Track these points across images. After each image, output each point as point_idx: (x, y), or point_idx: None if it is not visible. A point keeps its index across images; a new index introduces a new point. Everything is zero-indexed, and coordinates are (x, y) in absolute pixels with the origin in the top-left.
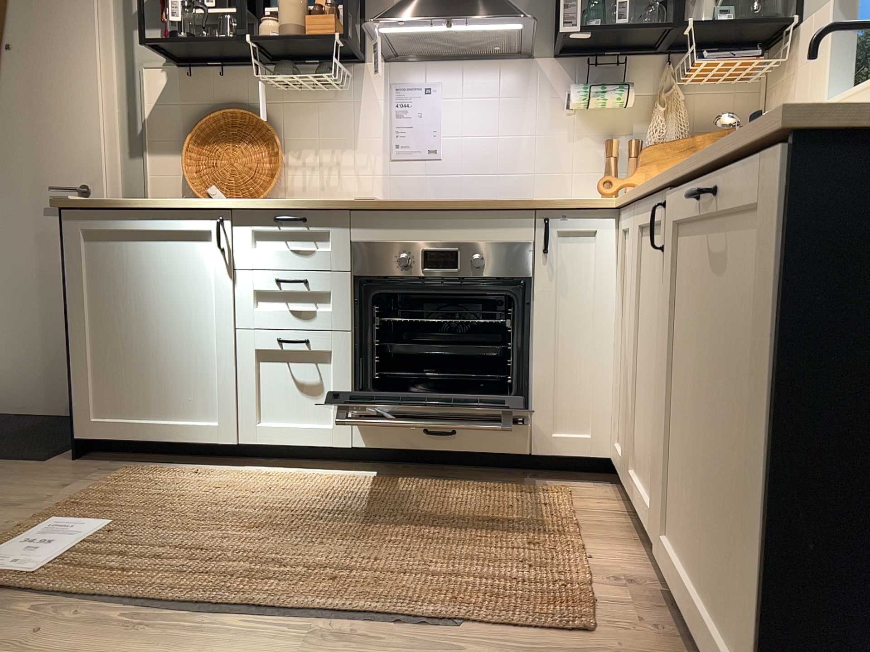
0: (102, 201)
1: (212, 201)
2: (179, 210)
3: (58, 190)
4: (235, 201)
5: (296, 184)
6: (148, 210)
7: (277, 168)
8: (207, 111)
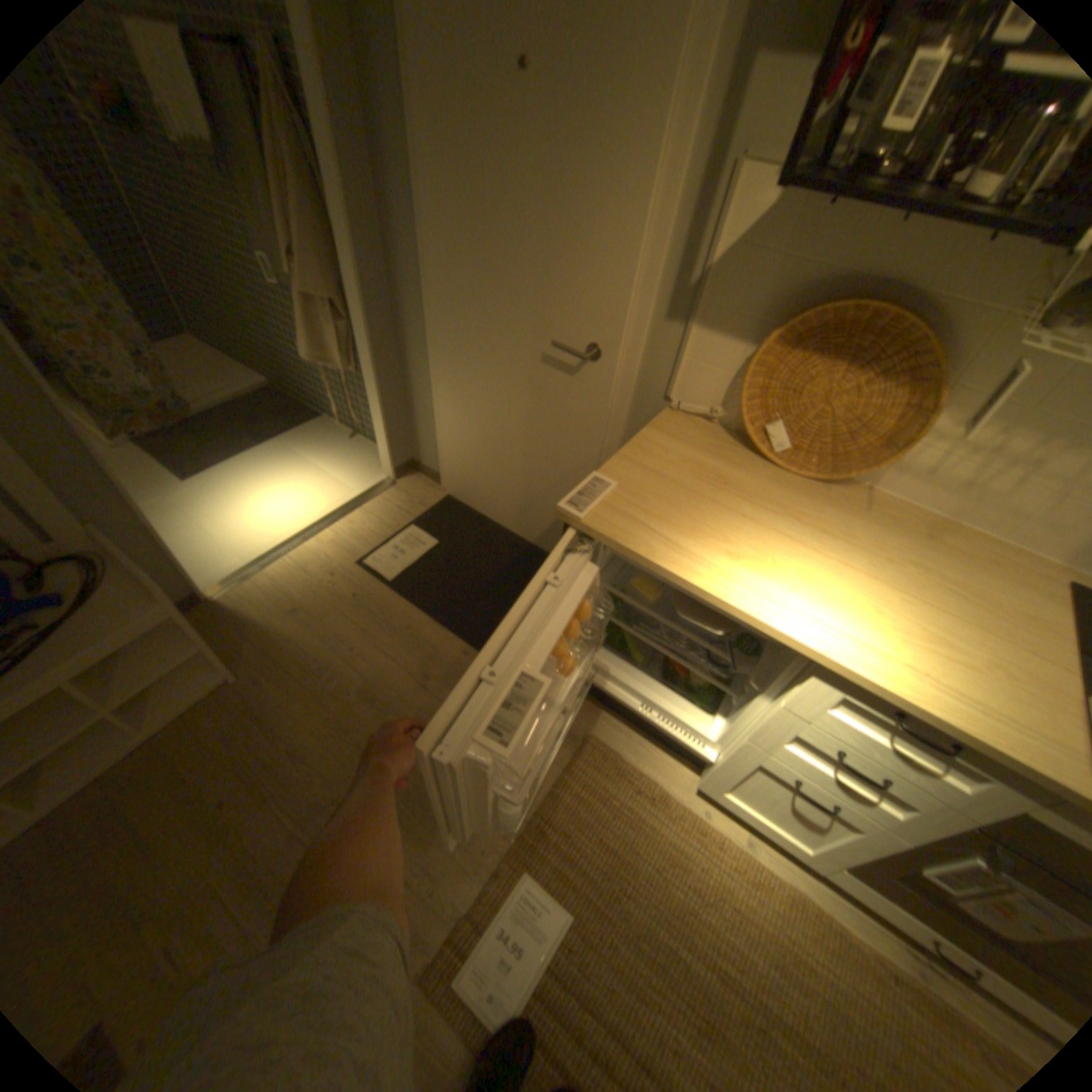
0: (629, 544)
1: (805, 637)
2: (741, 618)
3: (565, 350)
4: (844, 642)
5: (928, 459)
6: (693, 591)
7: (916, 443)
8: (835, 281)
